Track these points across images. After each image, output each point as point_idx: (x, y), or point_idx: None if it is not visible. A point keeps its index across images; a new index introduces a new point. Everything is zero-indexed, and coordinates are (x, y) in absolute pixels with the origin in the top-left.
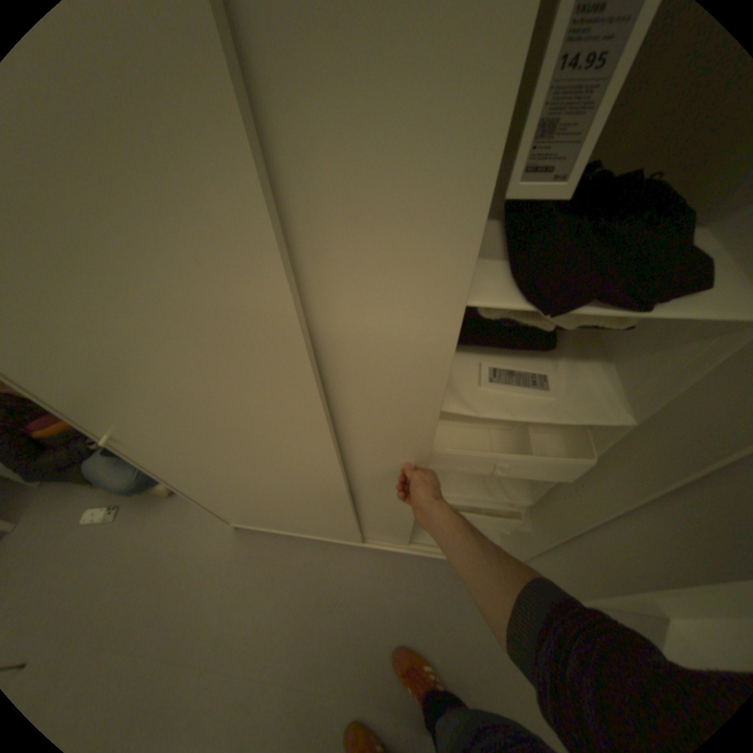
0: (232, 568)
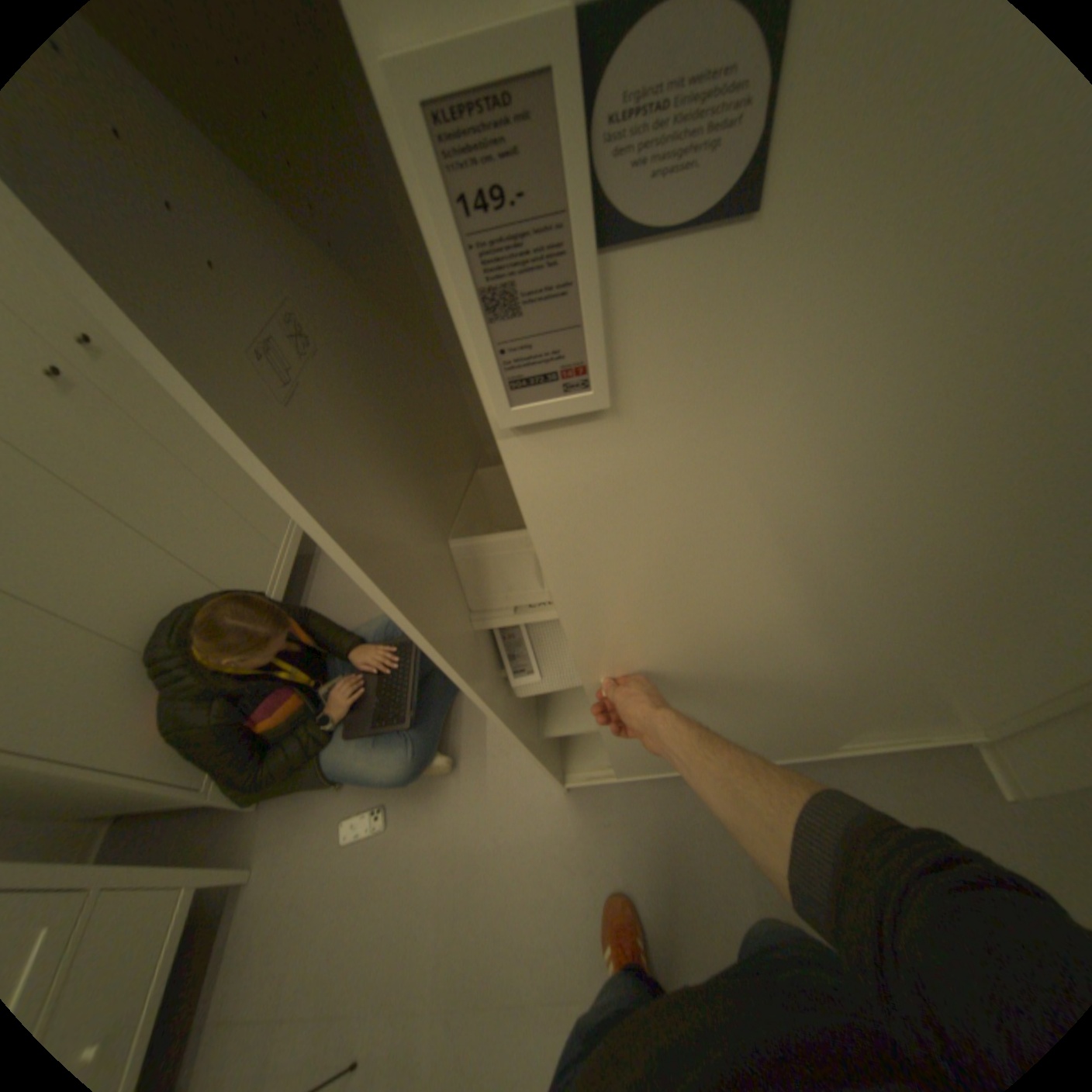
0: (589, 850)
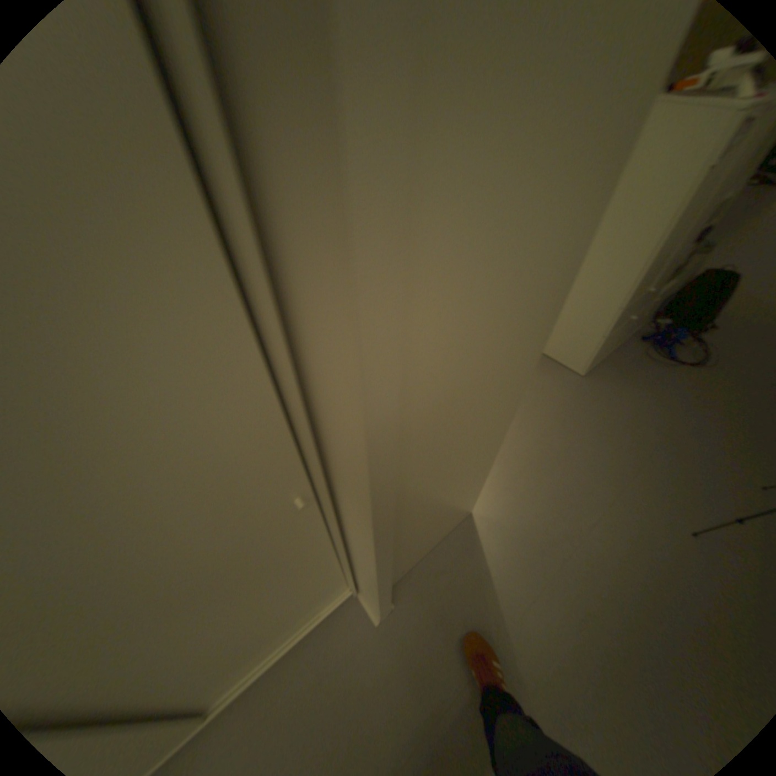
0: None
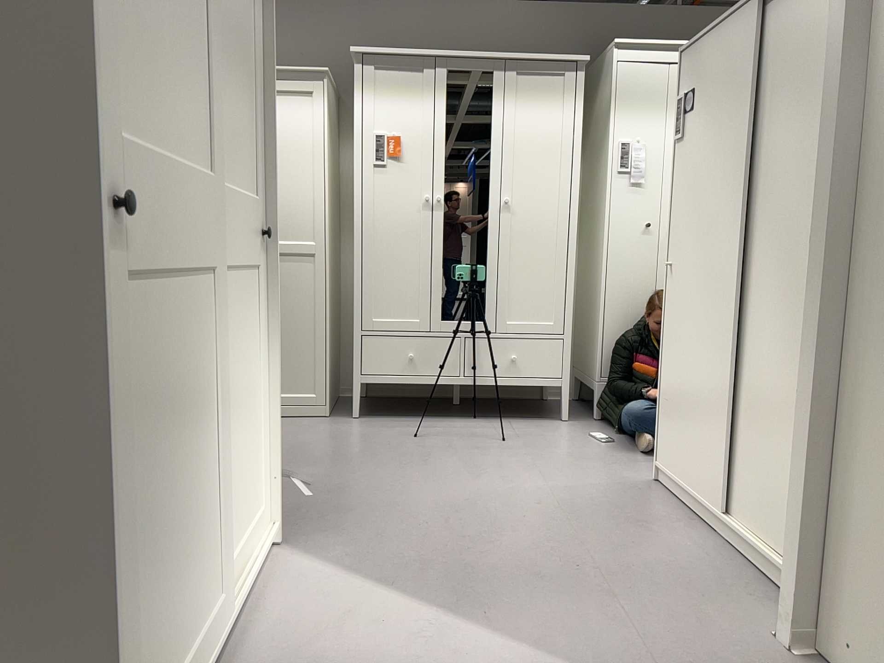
0: (628, 487)
